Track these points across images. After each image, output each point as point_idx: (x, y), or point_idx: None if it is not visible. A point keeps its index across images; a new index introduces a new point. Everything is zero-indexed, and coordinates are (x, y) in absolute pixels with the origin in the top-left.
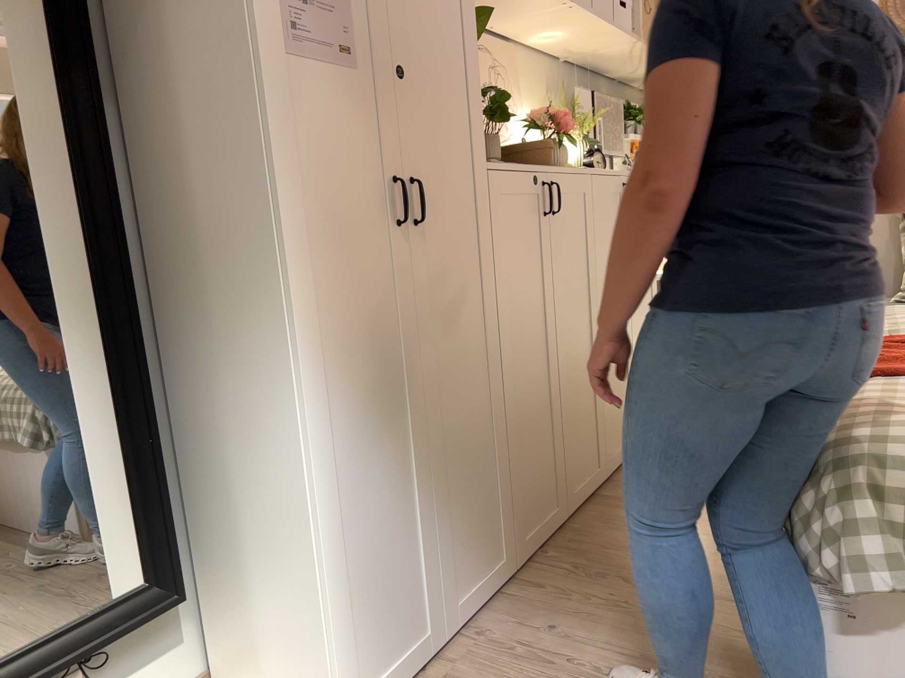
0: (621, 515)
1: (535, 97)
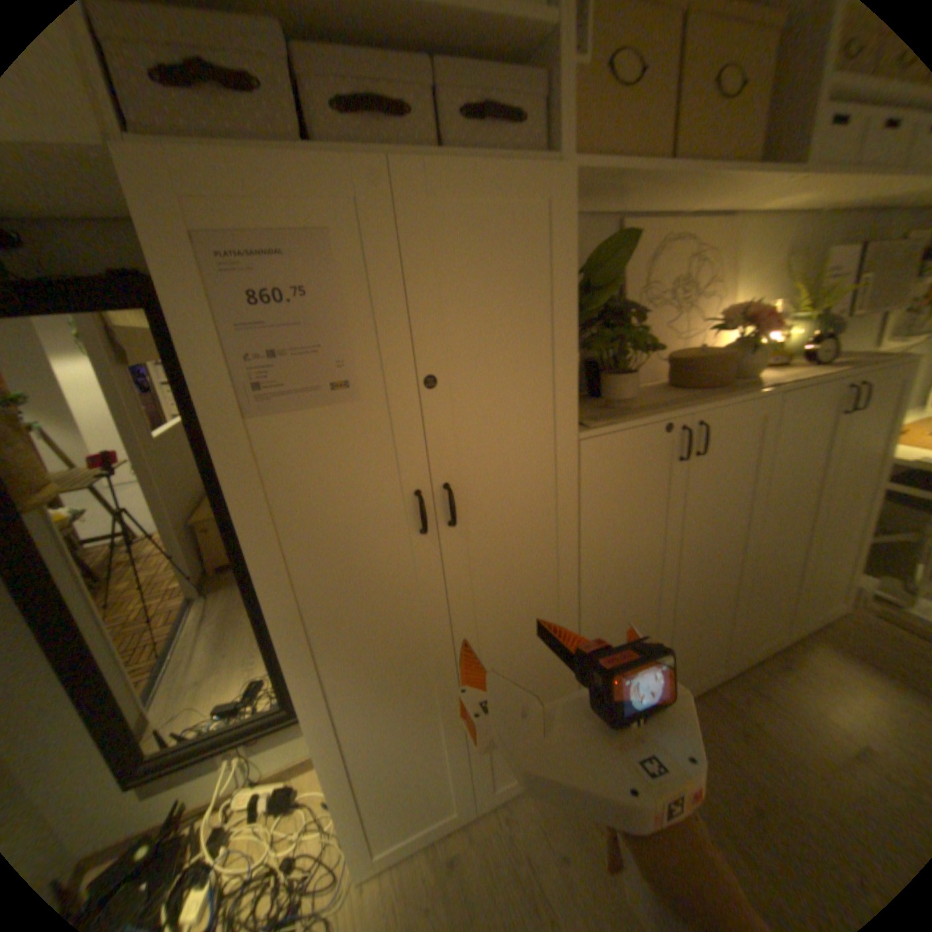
0: (726, 740)
1: (772, 268)
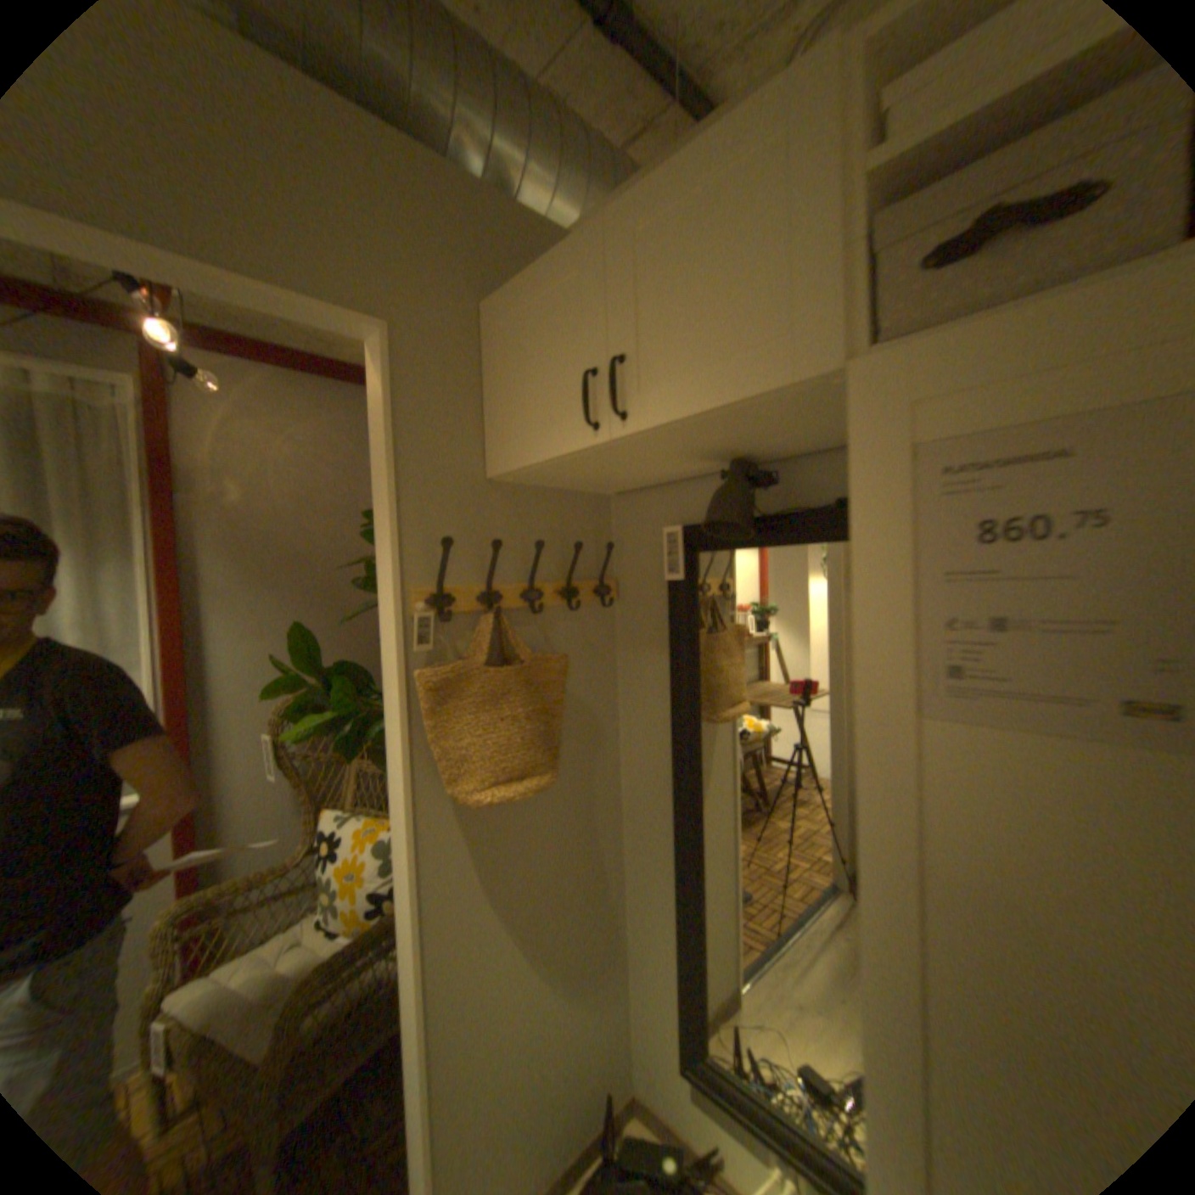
0: None
1: None
